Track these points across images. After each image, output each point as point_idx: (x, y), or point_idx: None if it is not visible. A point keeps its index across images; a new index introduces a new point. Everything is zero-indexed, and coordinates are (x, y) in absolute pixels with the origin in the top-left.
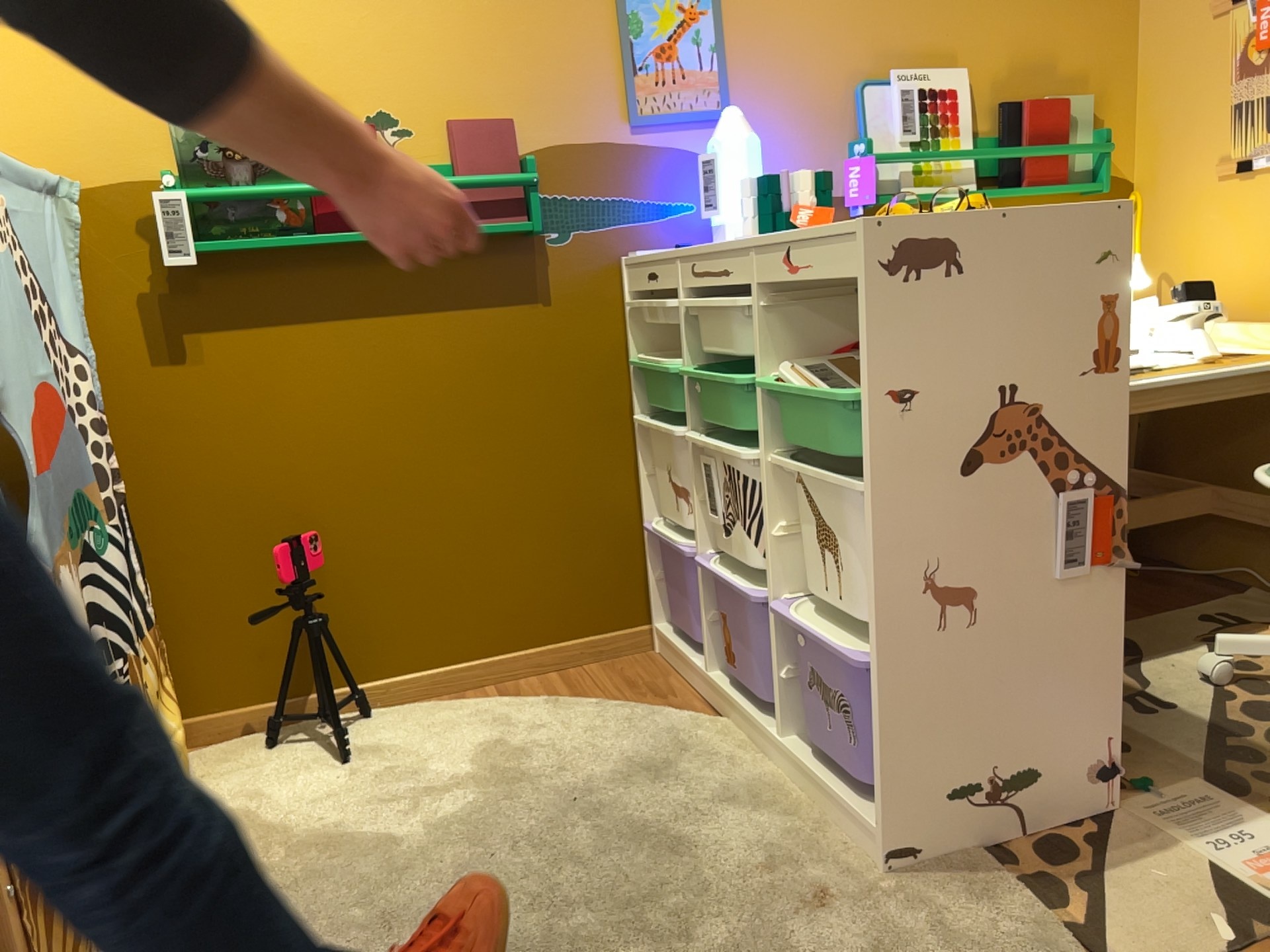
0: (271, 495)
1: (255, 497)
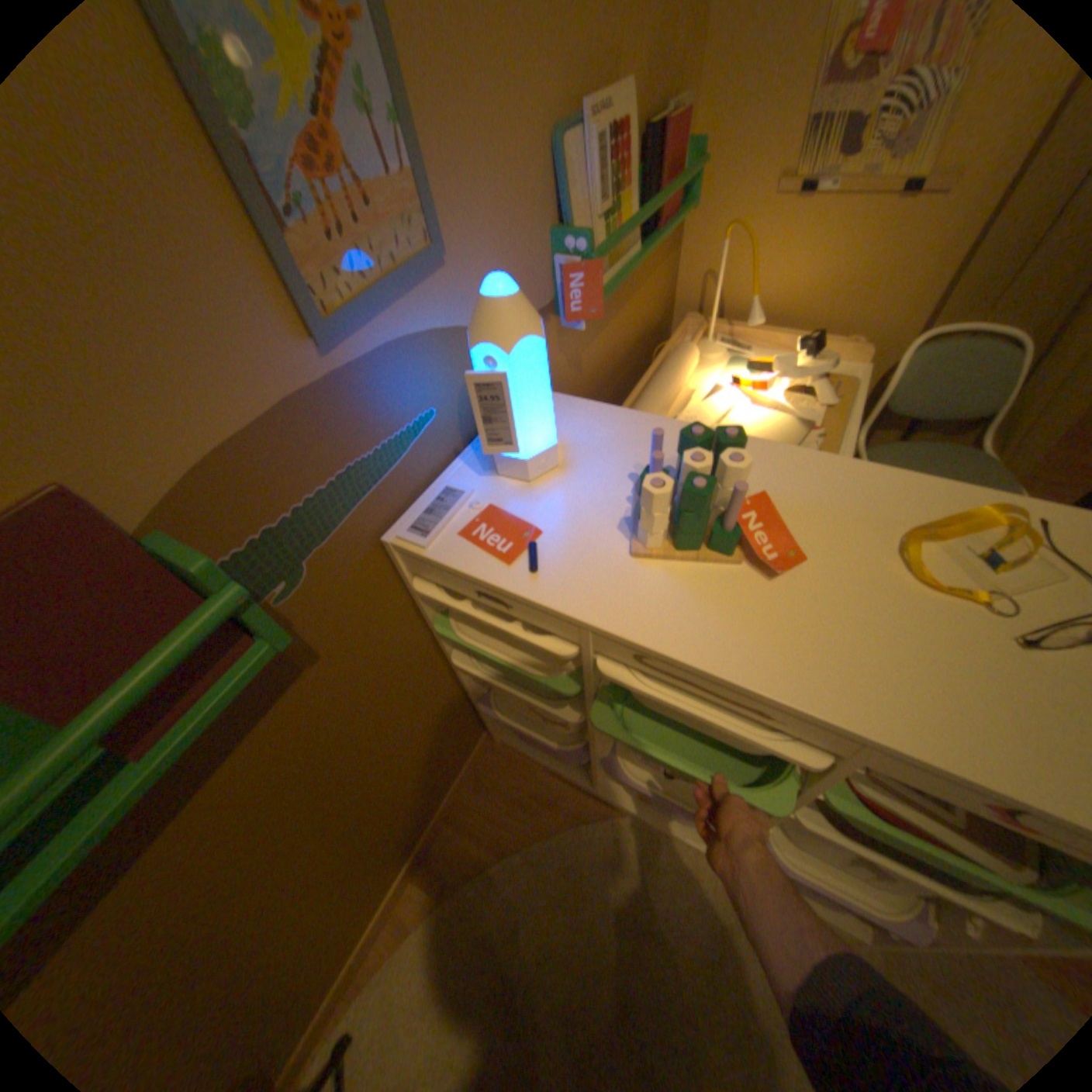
0: None
1: None
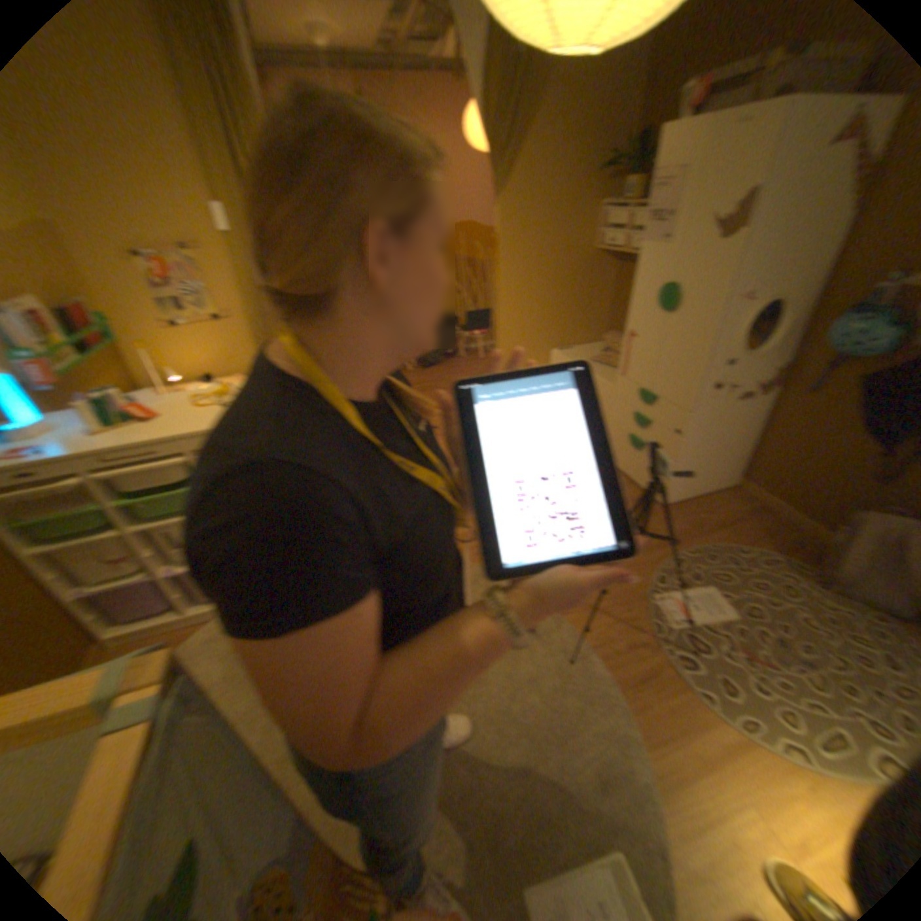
0: None
1: None
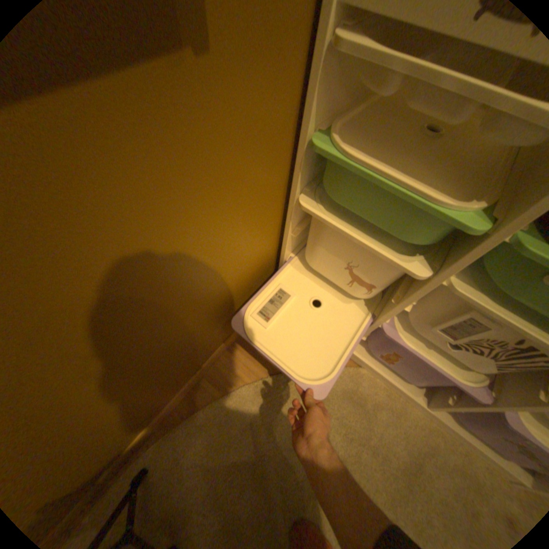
0: None
1: None
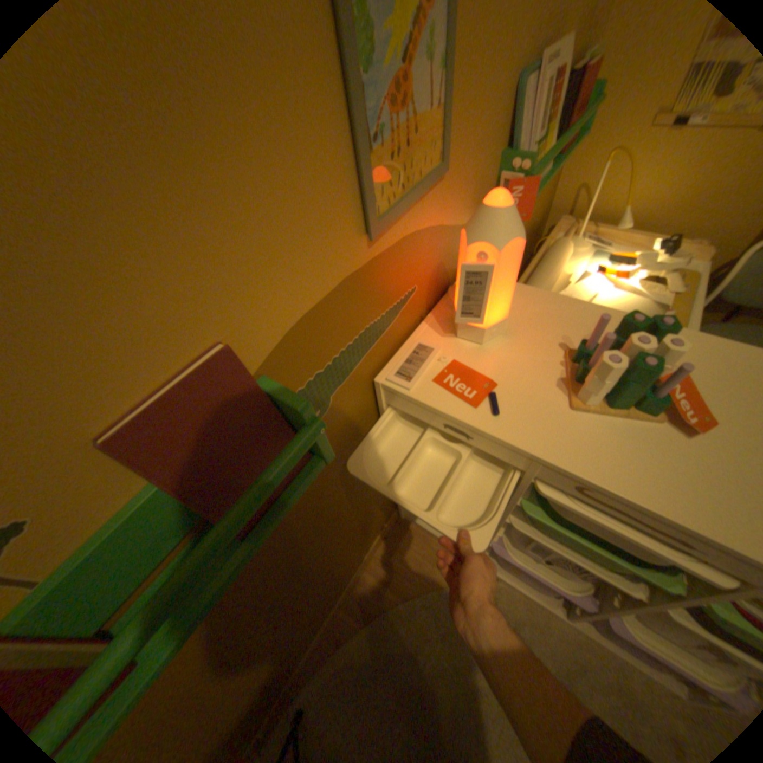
0: None
1: None
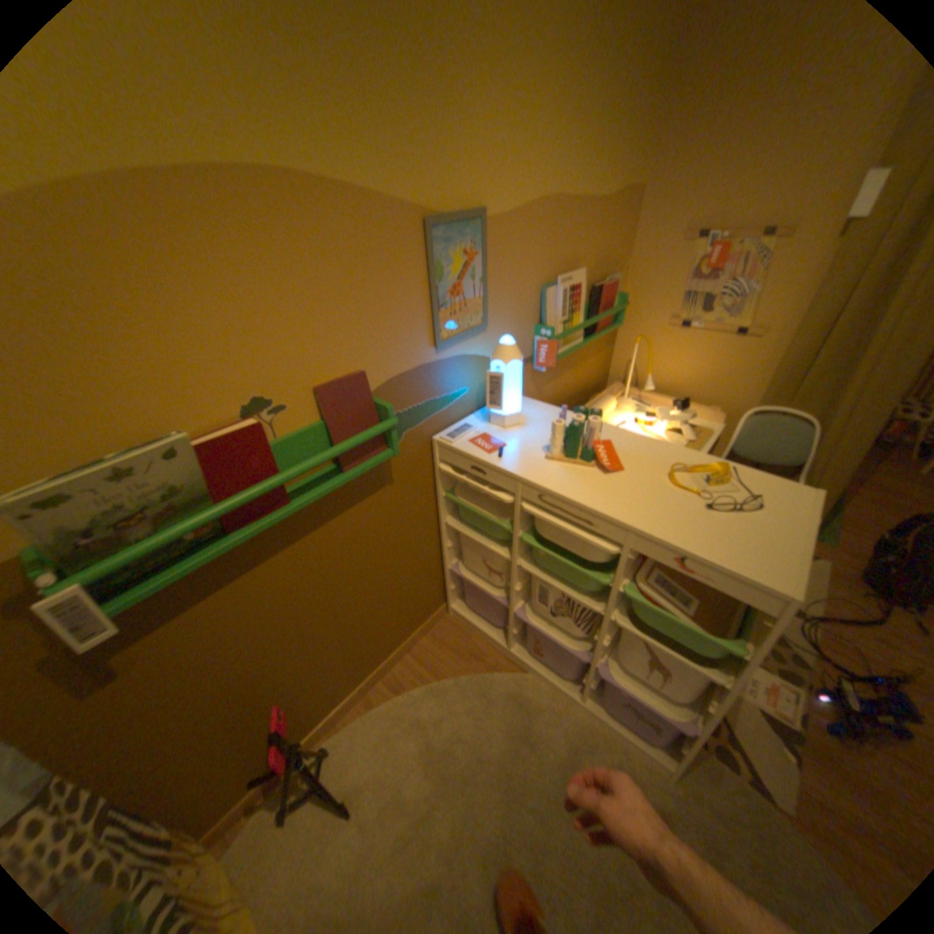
0: (228, 698)
1: (216, 708)
